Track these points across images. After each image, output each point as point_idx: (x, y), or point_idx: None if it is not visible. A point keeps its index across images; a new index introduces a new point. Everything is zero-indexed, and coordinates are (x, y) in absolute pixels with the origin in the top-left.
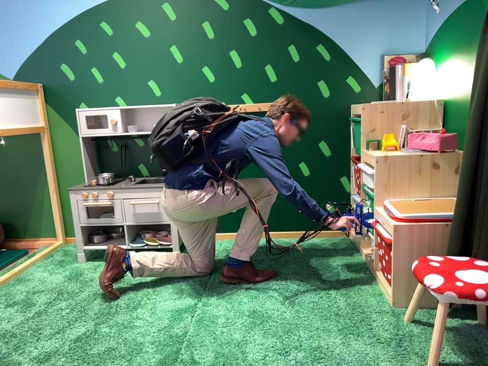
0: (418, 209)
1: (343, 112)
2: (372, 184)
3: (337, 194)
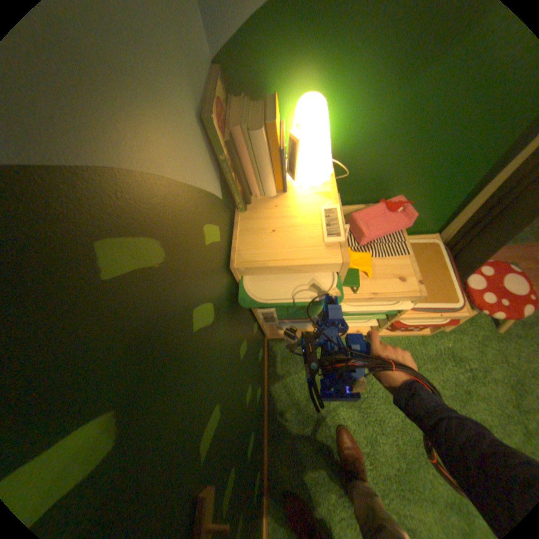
0: (433, 279)
1: (233, 279)
2: (409, 306)
3: (258, 337)
